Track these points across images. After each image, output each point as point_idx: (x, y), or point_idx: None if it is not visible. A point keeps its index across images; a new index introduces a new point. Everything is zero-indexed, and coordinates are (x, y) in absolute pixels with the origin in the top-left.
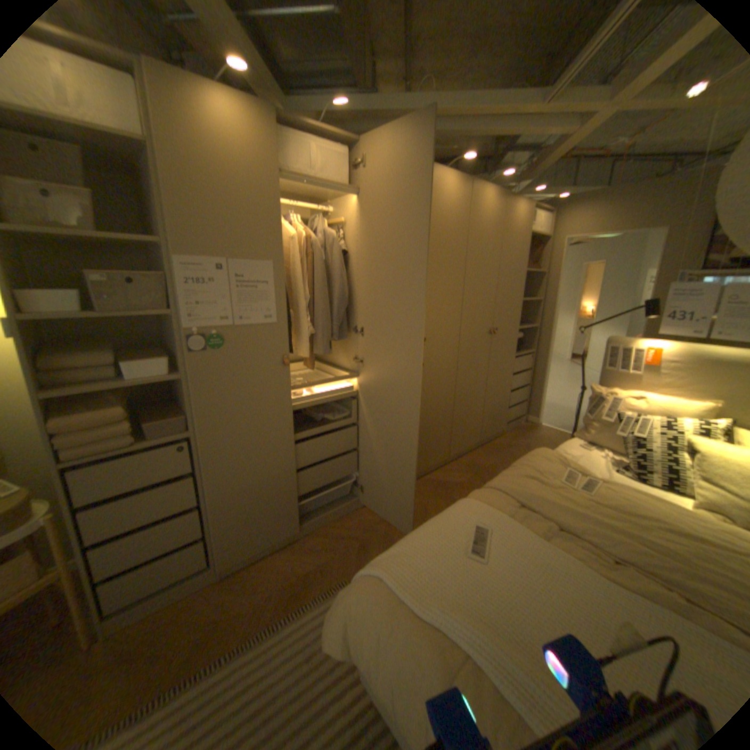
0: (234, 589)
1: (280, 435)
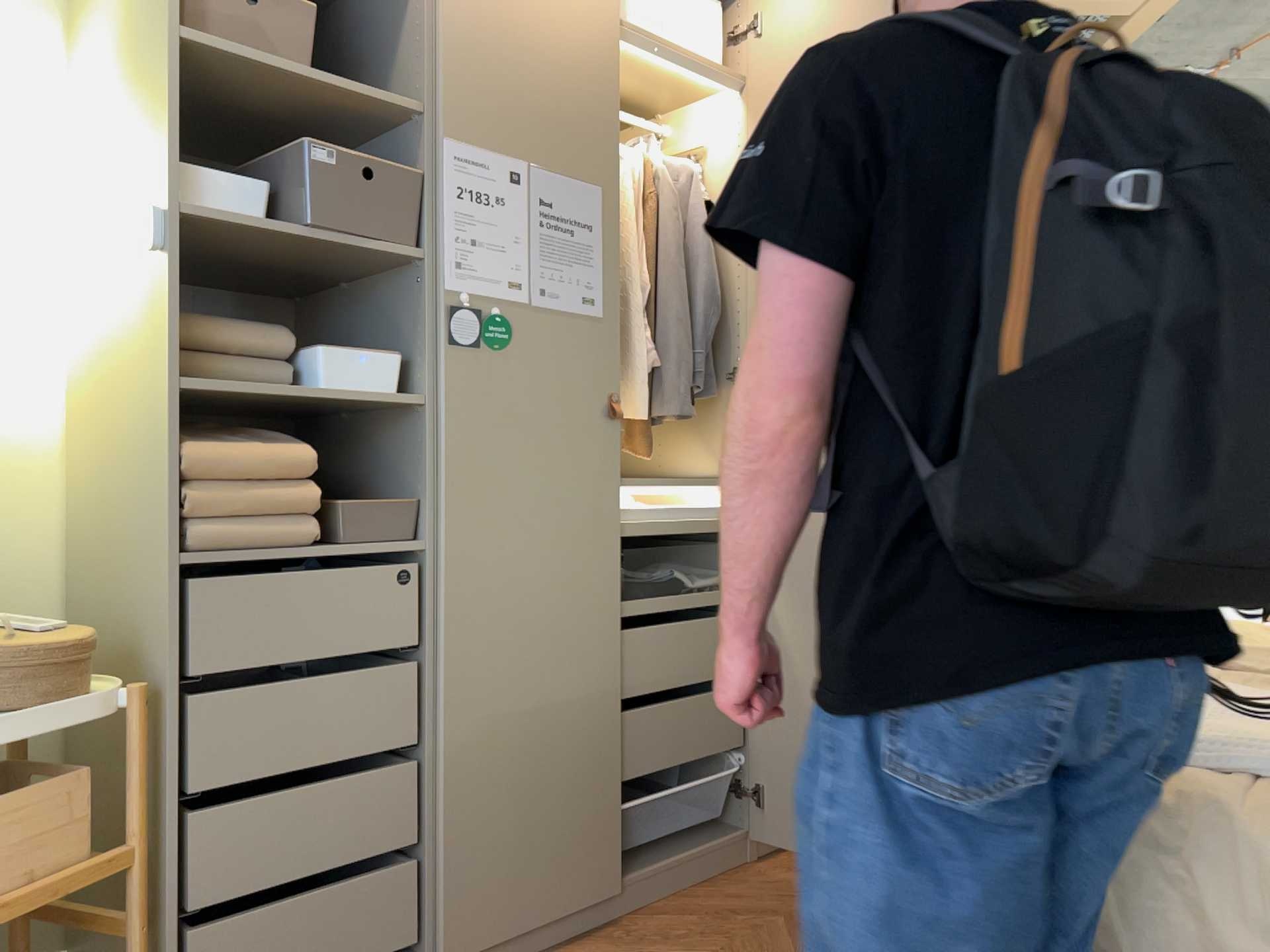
0: None
1: (596, 591)
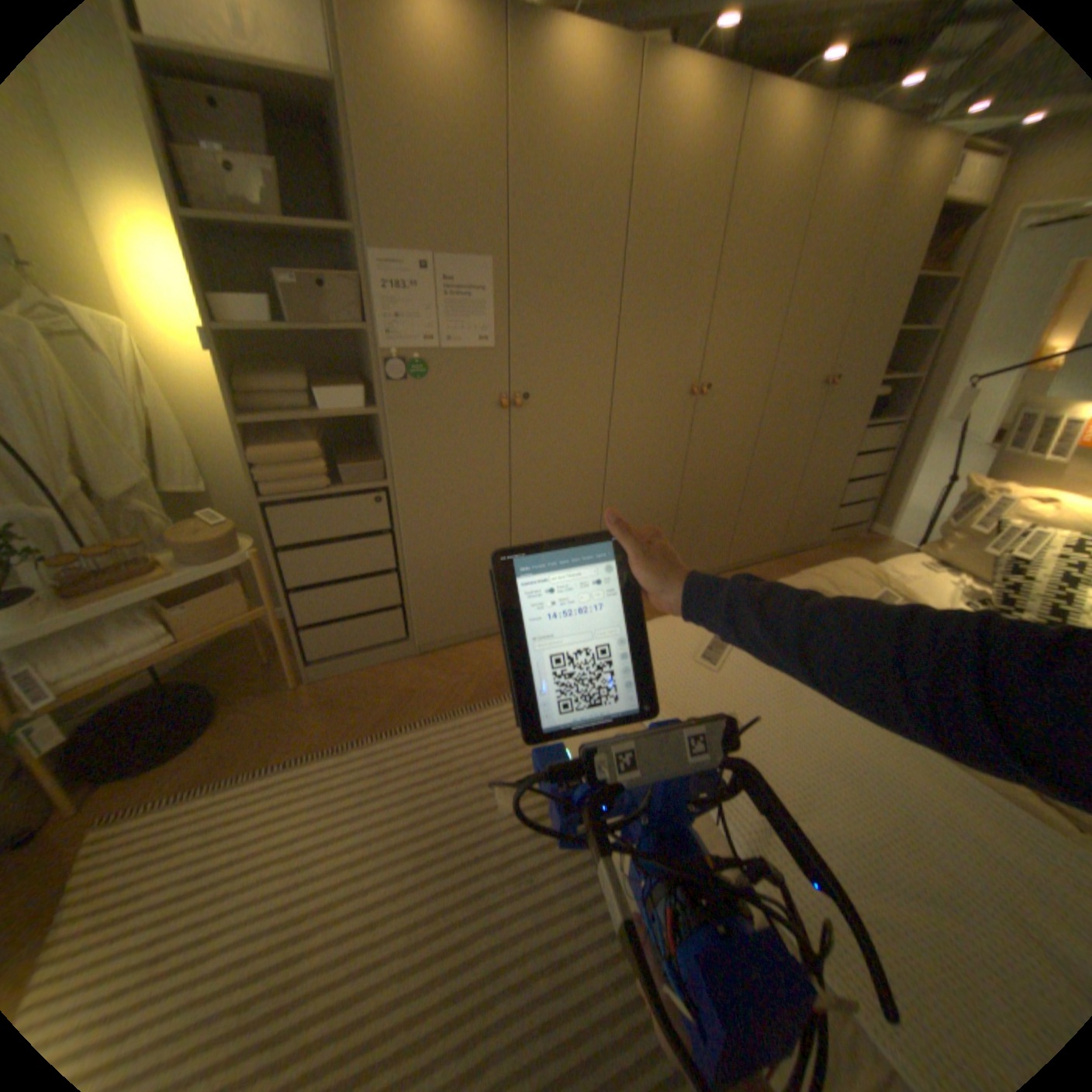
0: (433, 665)
1: (493, 500)
